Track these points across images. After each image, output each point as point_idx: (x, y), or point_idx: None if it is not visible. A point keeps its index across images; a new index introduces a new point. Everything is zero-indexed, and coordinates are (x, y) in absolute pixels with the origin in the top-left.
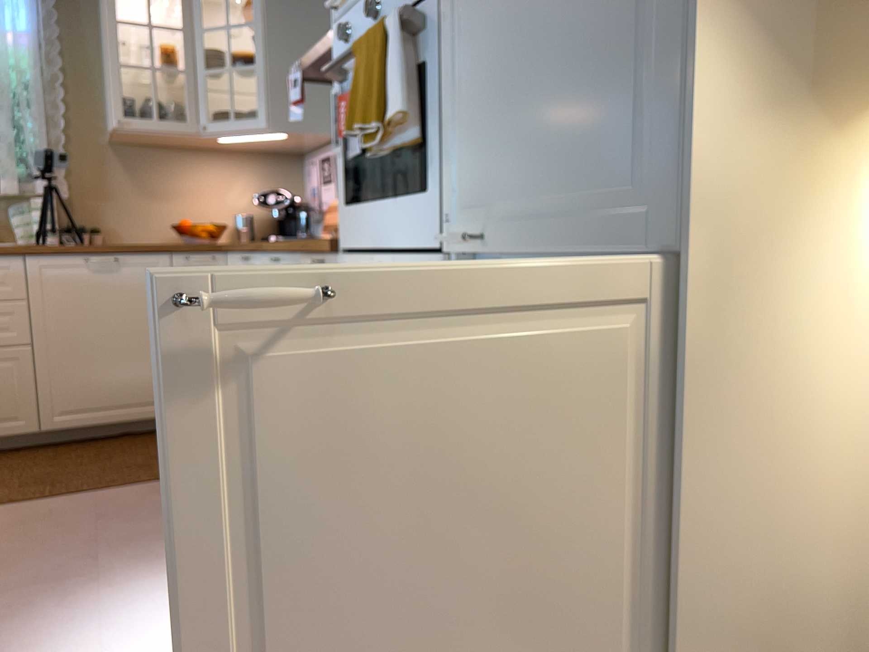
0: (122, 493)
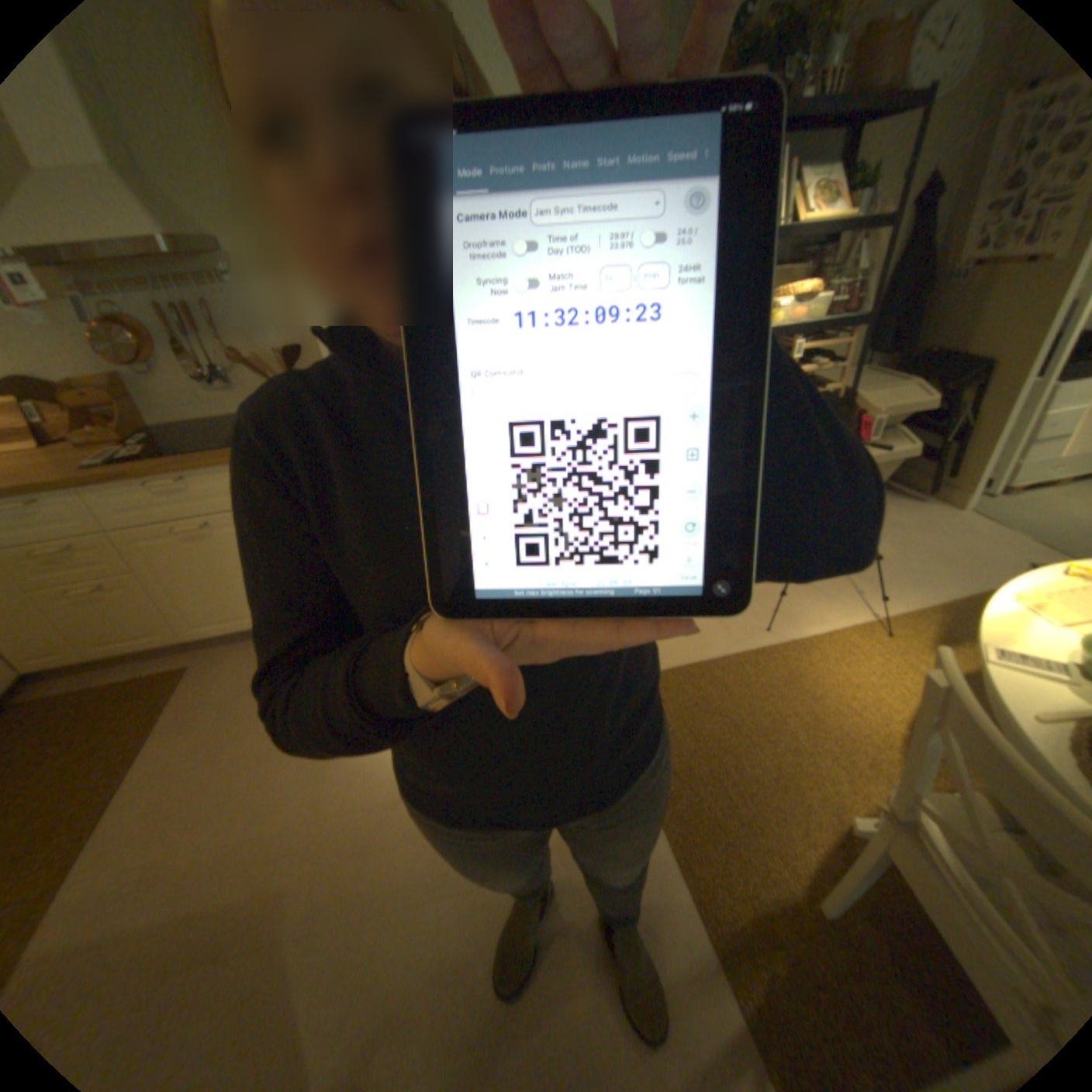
0: (147, 761)
